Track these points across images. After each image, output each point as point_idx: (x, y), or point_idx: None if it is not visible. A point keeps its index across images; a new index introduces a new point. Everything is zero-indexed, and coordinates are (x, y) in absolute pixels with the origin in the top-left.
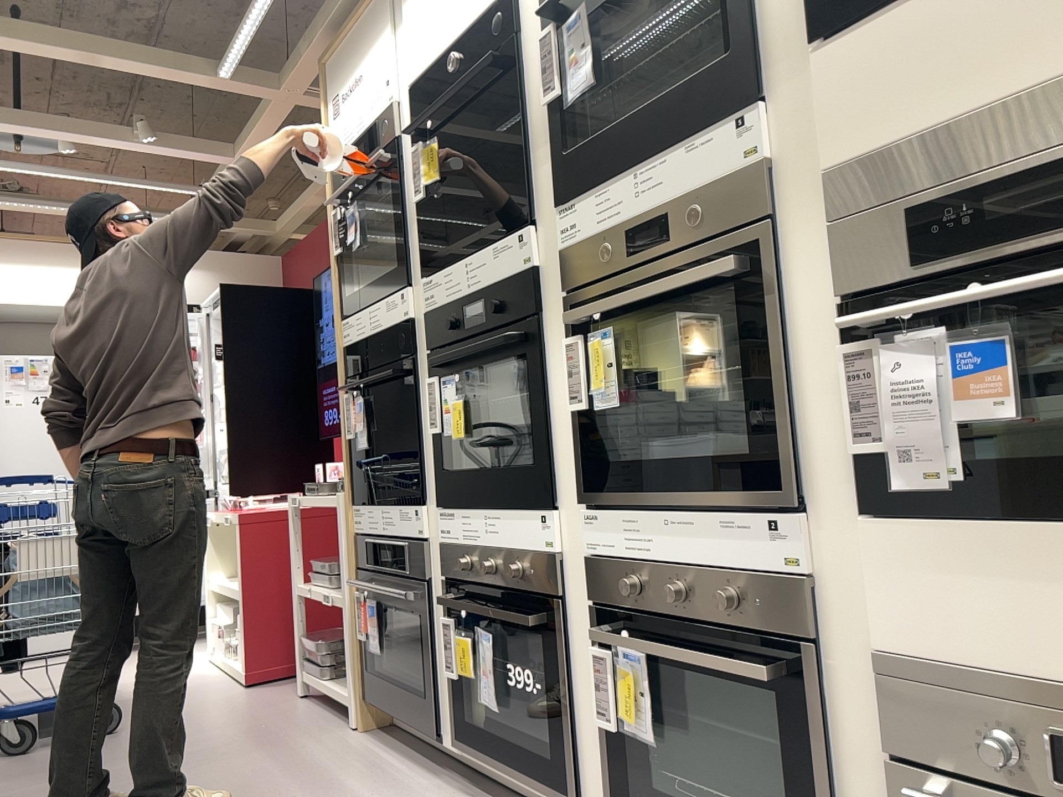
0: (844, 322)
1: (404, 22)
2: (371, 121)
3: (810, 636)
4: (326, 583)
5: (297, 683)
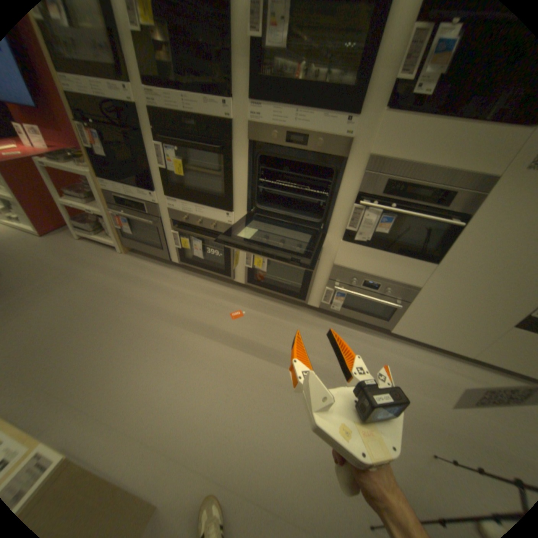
0: (361, 203)
1: None
2: None
3: (317, 258)
4: (77, 201)
5: (66, 233)
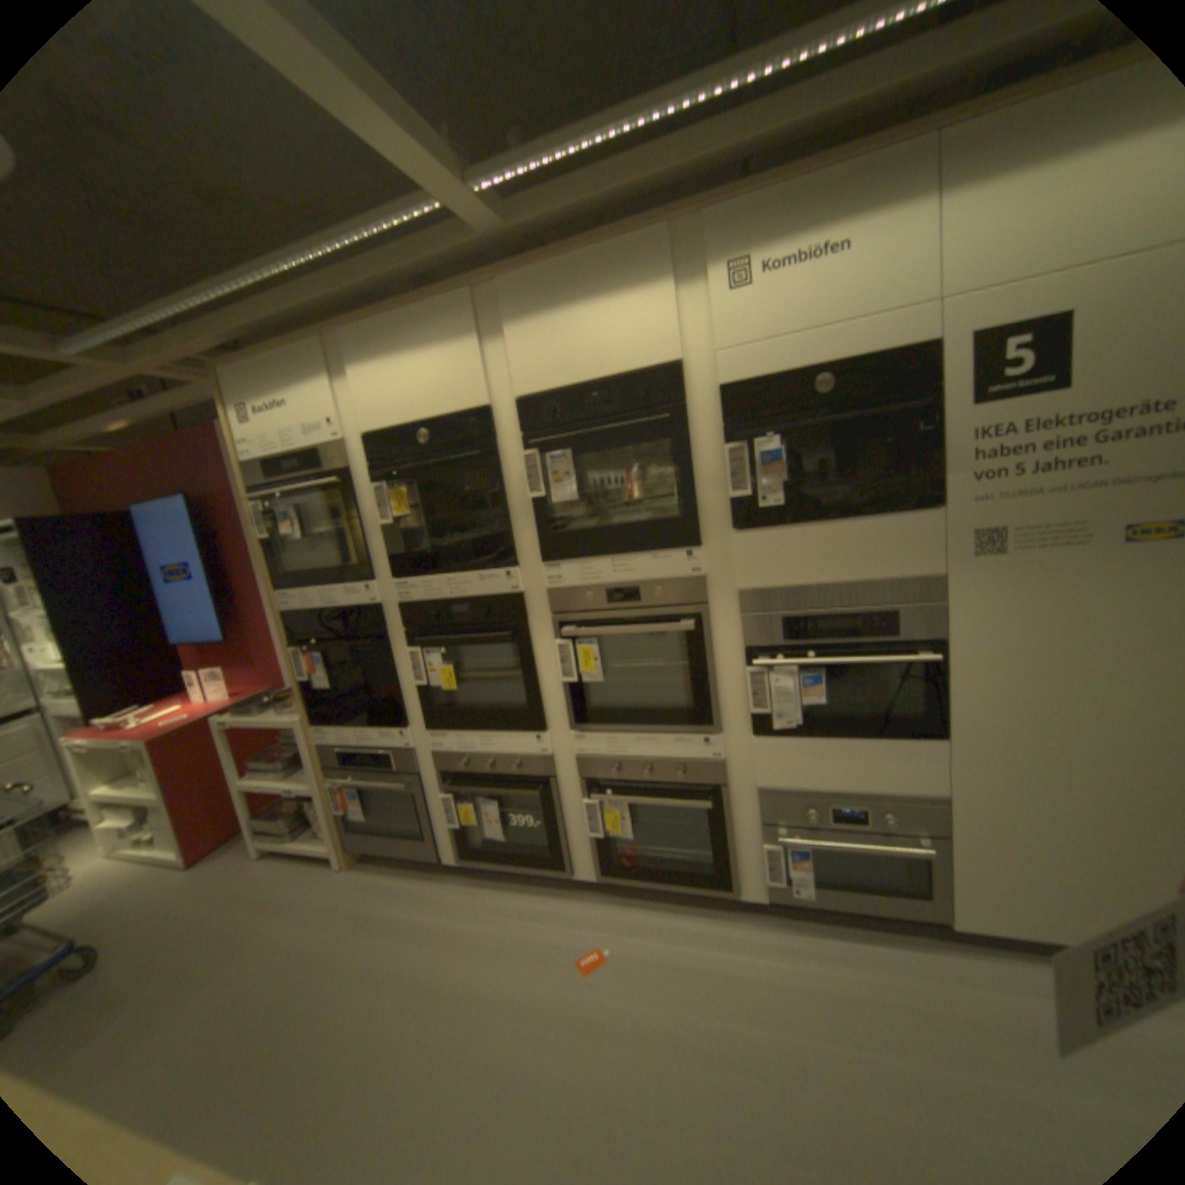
0: (755, 665)
1: (349, 380)
2: (304, 445)
3: (723, 785)
4: (267, 780)
5: (235, 851)
